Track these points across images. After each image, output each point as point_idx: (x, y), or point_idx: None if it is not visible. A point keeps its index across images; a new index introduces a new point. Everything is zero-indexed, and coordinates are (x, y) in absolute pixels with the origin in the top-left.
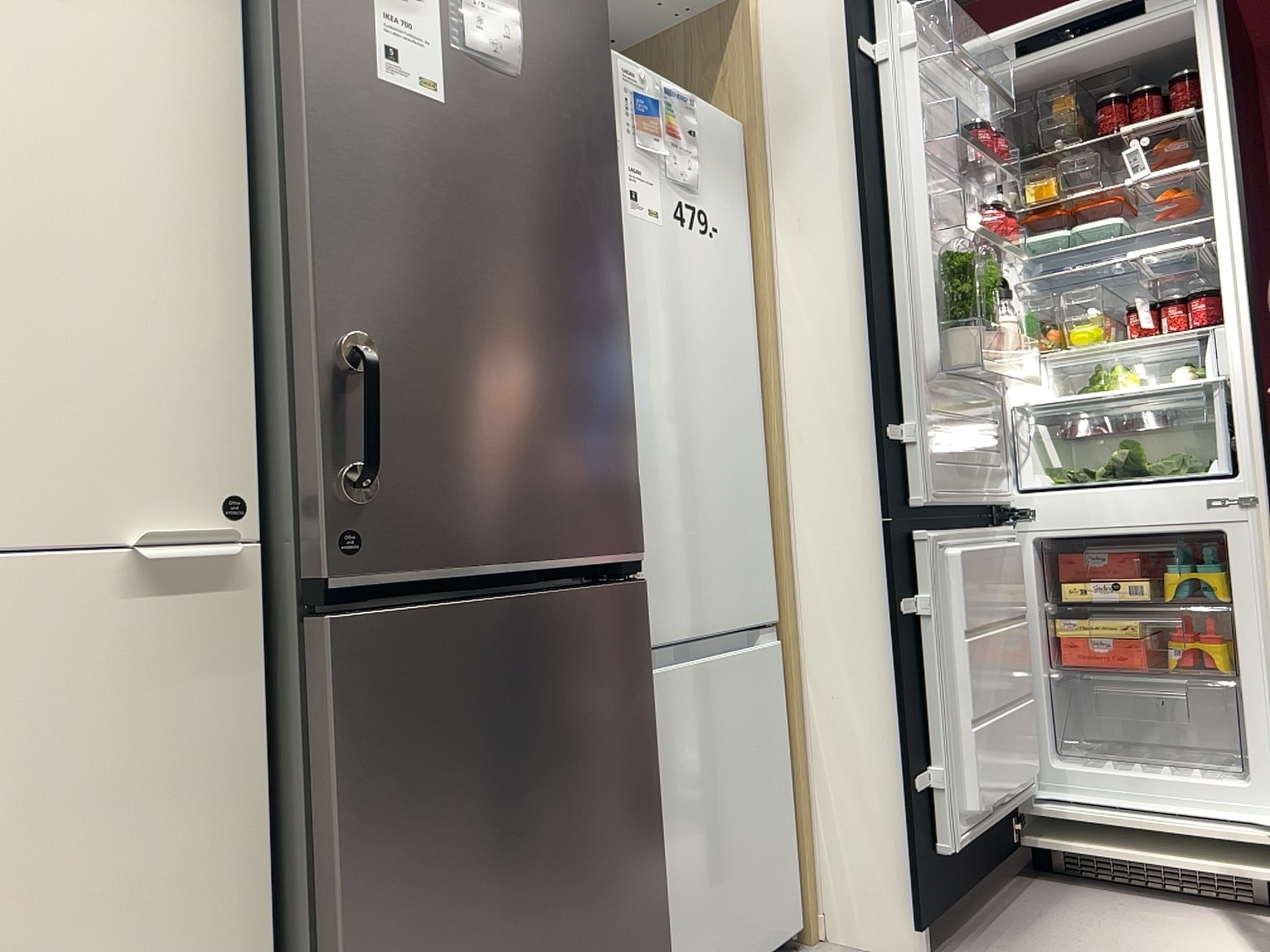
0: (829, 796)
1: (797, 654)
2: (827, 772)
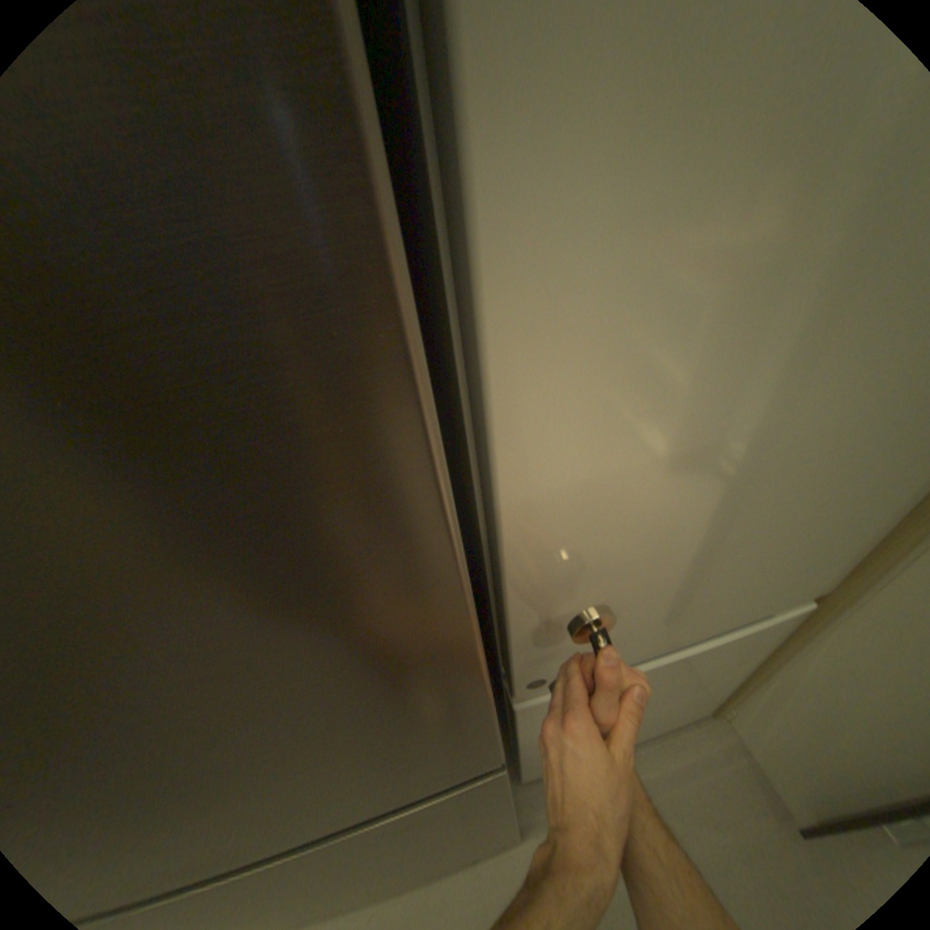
0: (785, 696)
1: (830, 614)
2: (796, 688)
